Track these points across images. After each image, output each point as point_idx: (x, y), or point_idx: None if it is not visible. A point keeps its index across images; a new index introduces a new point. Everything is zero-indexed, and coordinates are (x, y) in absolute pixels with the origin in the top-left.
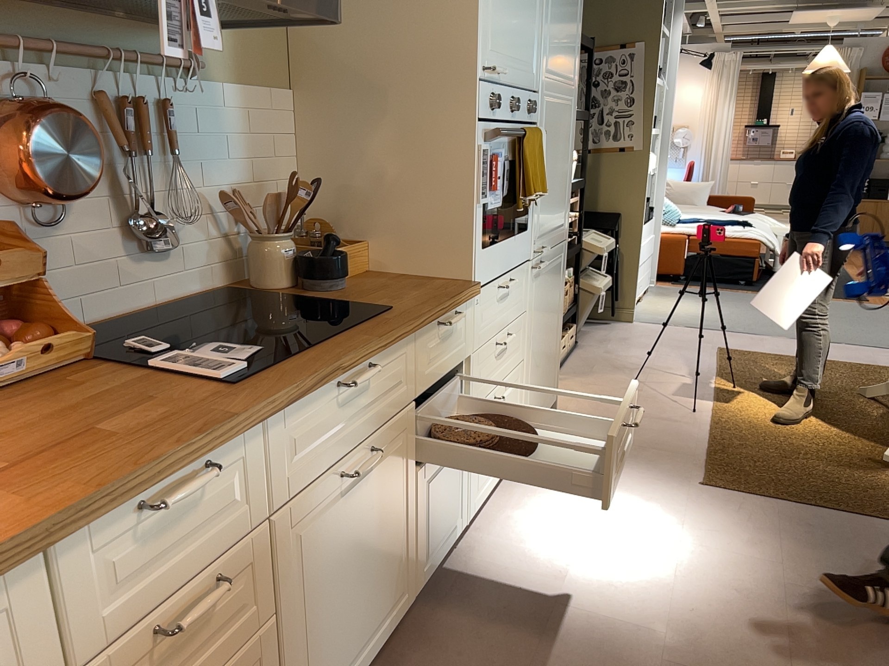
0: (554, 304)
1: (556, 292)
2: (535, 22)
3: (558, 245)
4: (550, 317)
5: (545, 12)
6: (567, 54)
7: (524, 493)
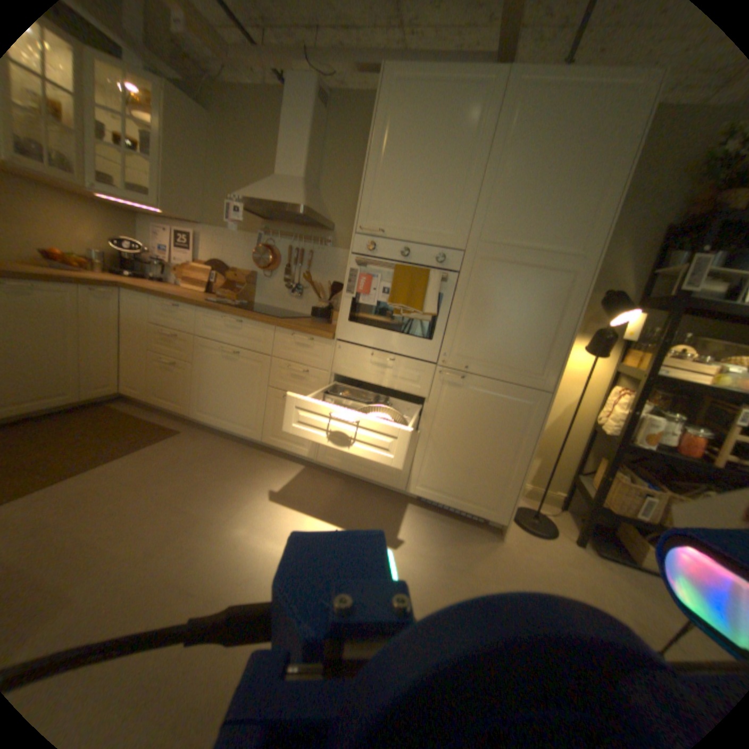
0: (502, 432)
1: (509, 425)
2: (458, 198)
3: (524, 387)
4: (490, 438)
5: (484, 190)
6: (555, 222)
7: (371, 503)
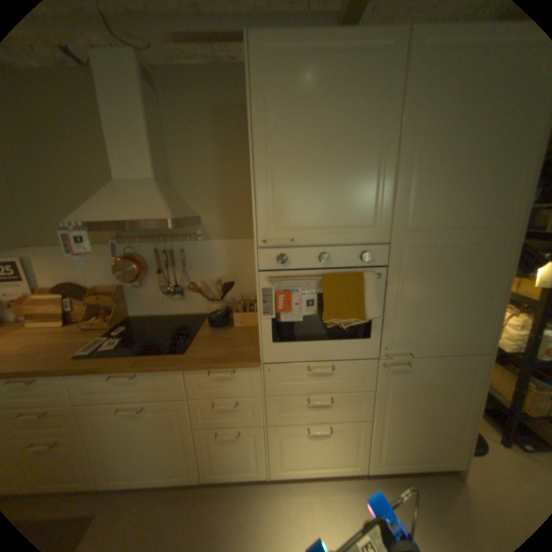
0: (452, 399)
1: (458, 391)
2: (374, 189)
3: (467, 355)
4: (442, 407)
5: (402, 175)
6: (480, 197)
7: (343, 502)
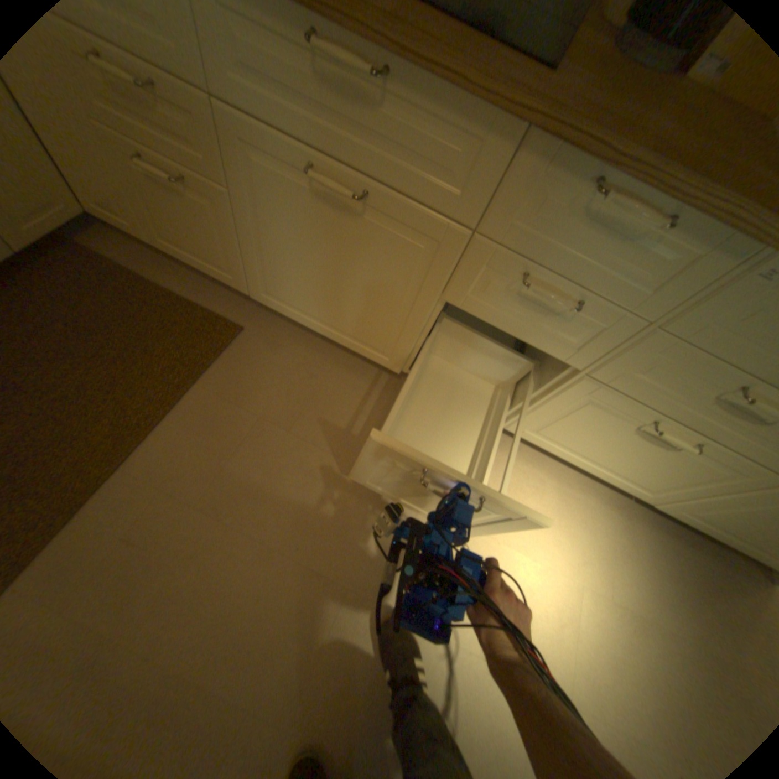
0: None
1: None
2: None
3: None
4: None
5: None
6: None
7: (588, 508)
